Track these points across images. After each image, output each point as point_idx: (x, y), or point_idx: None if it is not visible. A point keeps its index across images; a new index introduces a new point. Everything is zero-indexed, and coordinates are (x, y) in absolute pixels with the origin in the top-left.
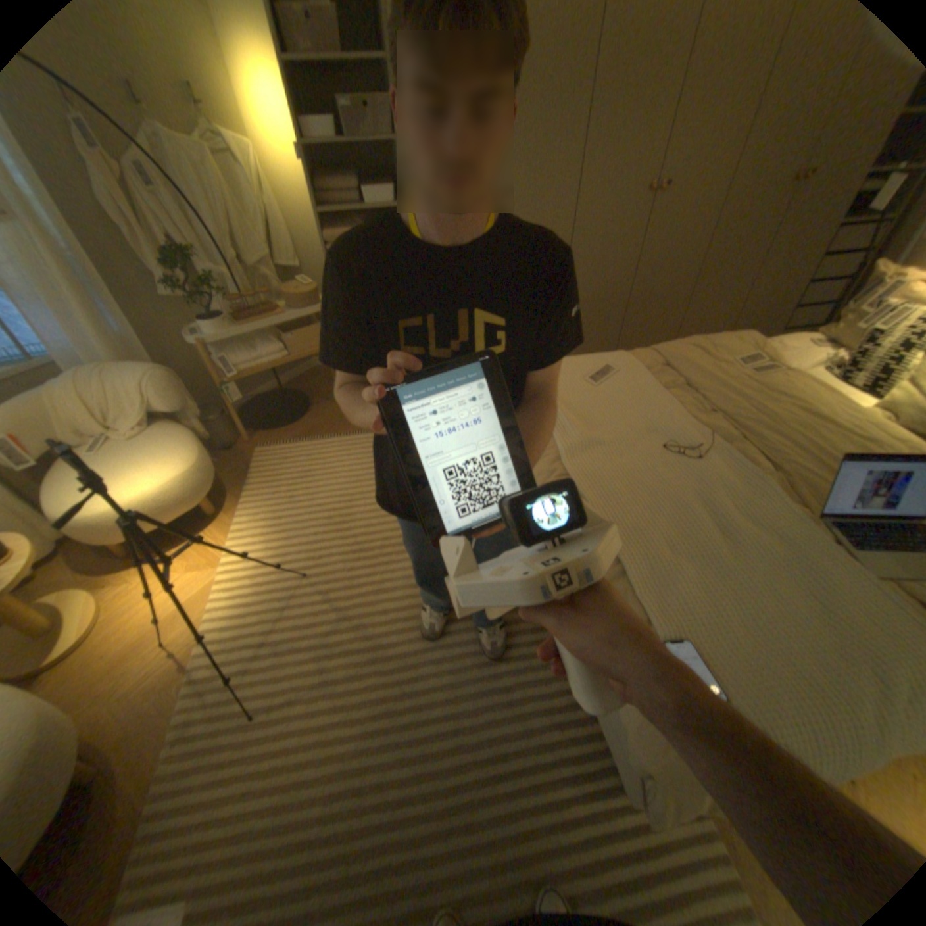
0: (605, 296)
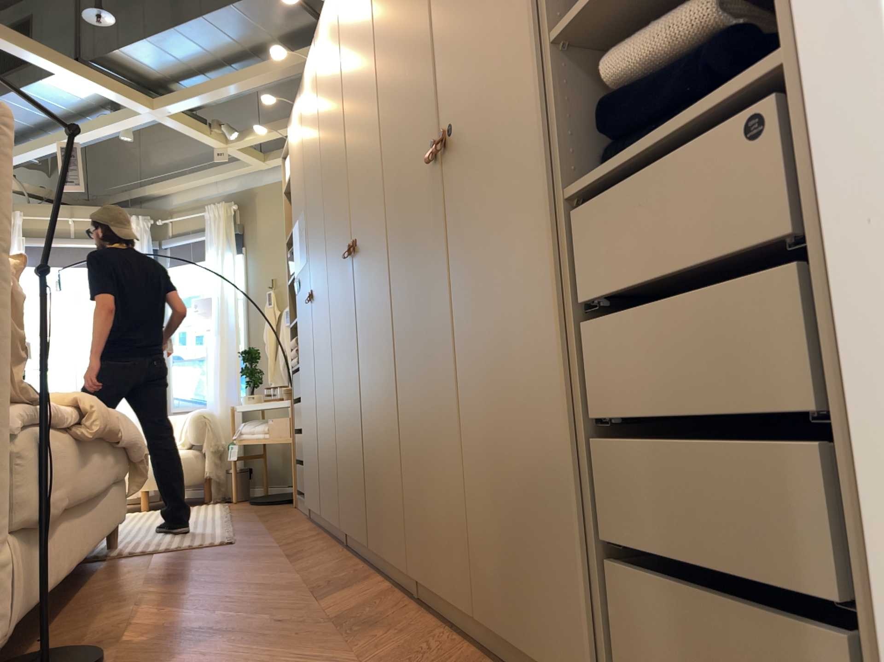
0: (352, 406)
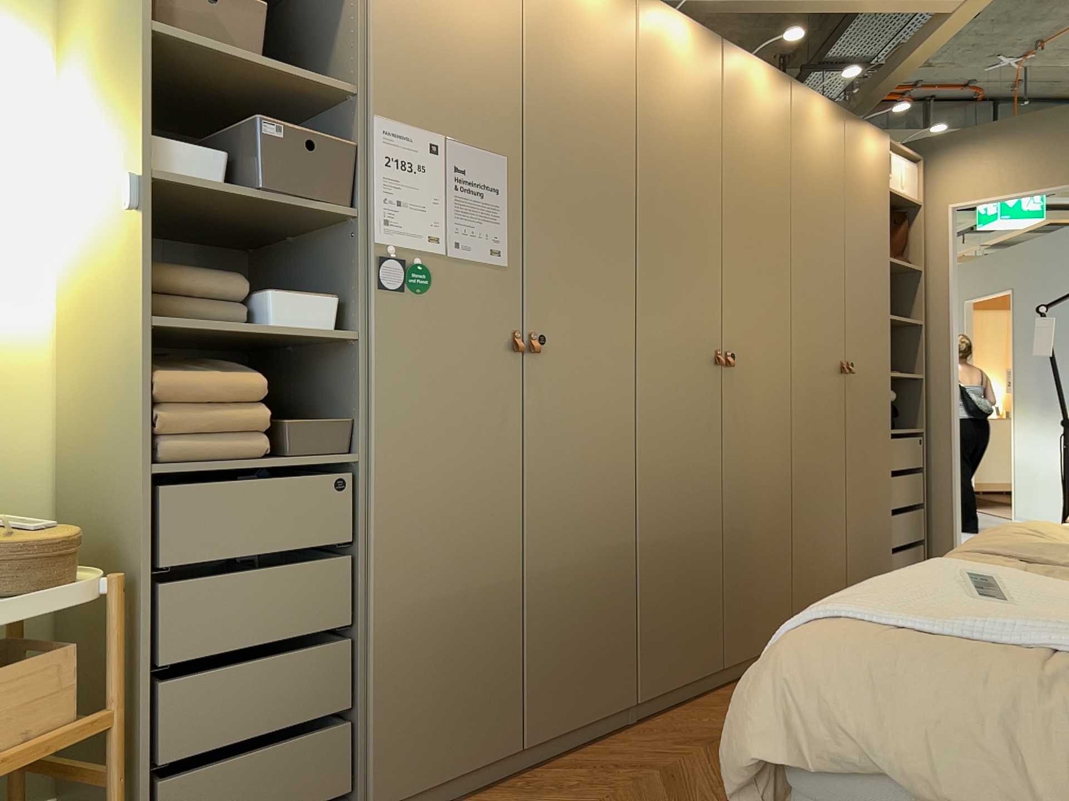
0: (696, 533)
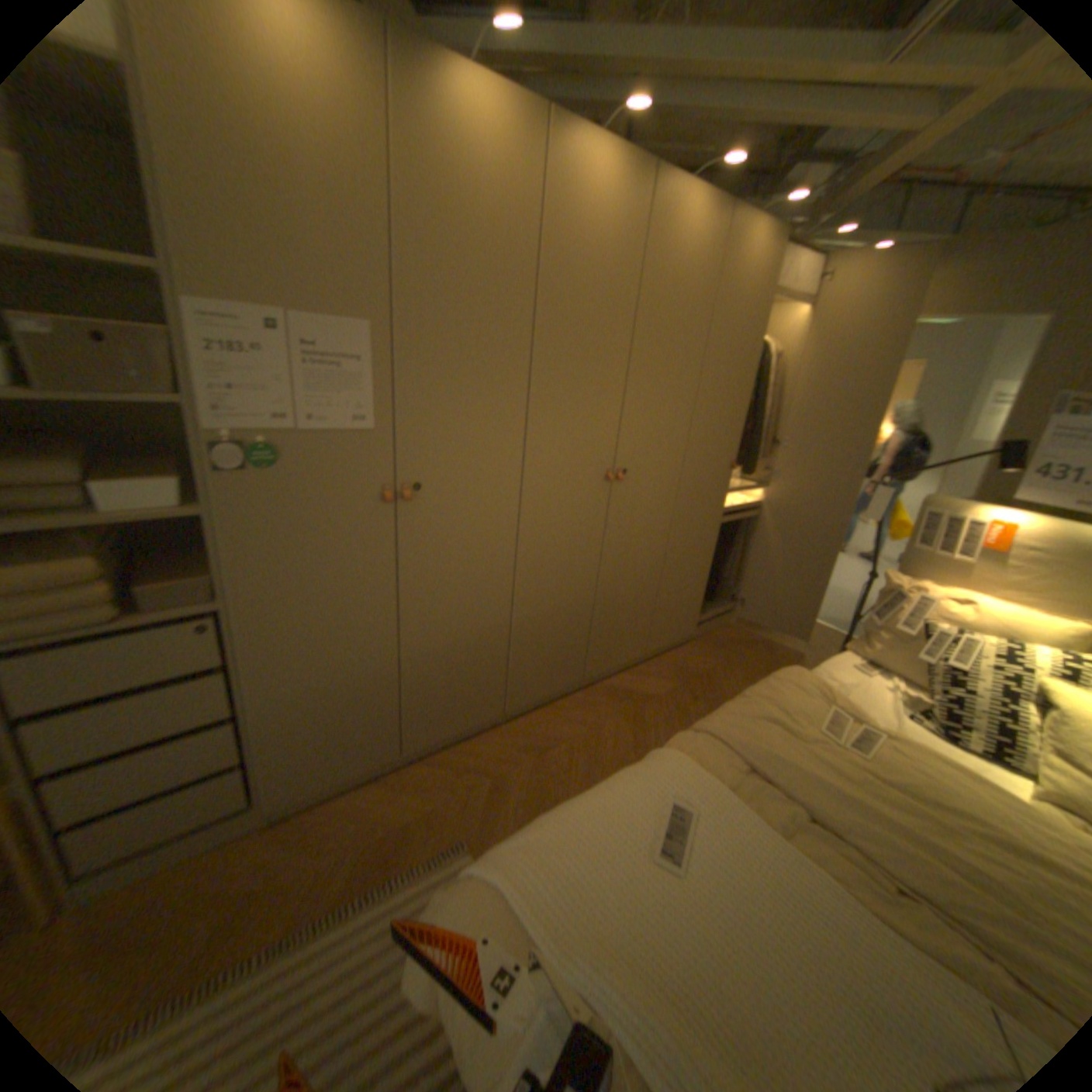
0: (568, 605)
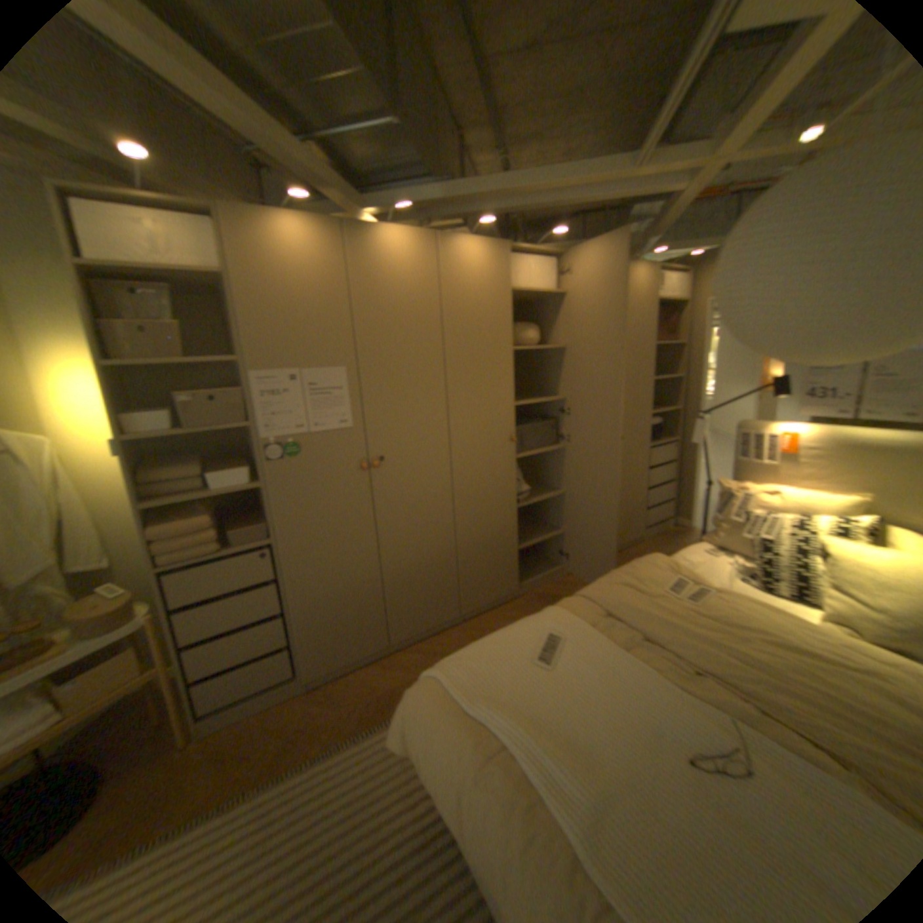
0: (497, 532)
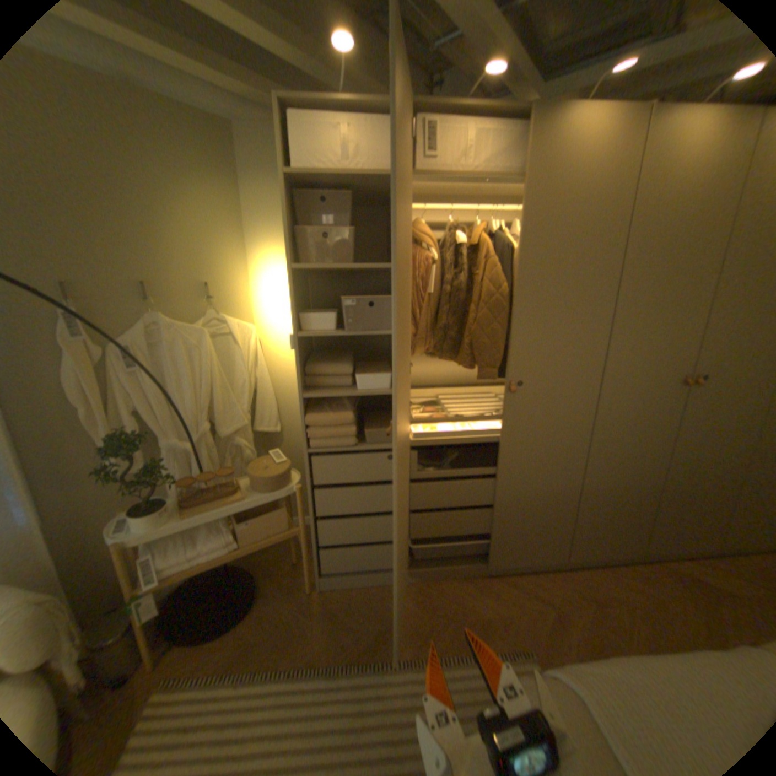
0: (636, 487)
